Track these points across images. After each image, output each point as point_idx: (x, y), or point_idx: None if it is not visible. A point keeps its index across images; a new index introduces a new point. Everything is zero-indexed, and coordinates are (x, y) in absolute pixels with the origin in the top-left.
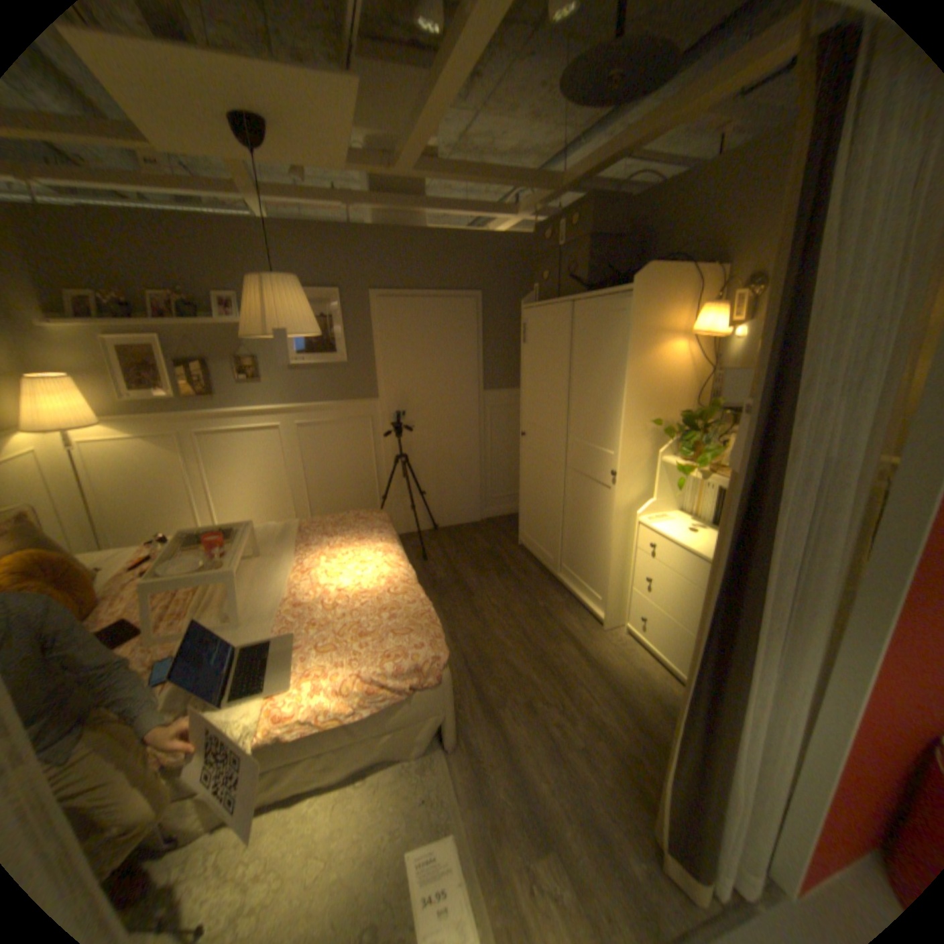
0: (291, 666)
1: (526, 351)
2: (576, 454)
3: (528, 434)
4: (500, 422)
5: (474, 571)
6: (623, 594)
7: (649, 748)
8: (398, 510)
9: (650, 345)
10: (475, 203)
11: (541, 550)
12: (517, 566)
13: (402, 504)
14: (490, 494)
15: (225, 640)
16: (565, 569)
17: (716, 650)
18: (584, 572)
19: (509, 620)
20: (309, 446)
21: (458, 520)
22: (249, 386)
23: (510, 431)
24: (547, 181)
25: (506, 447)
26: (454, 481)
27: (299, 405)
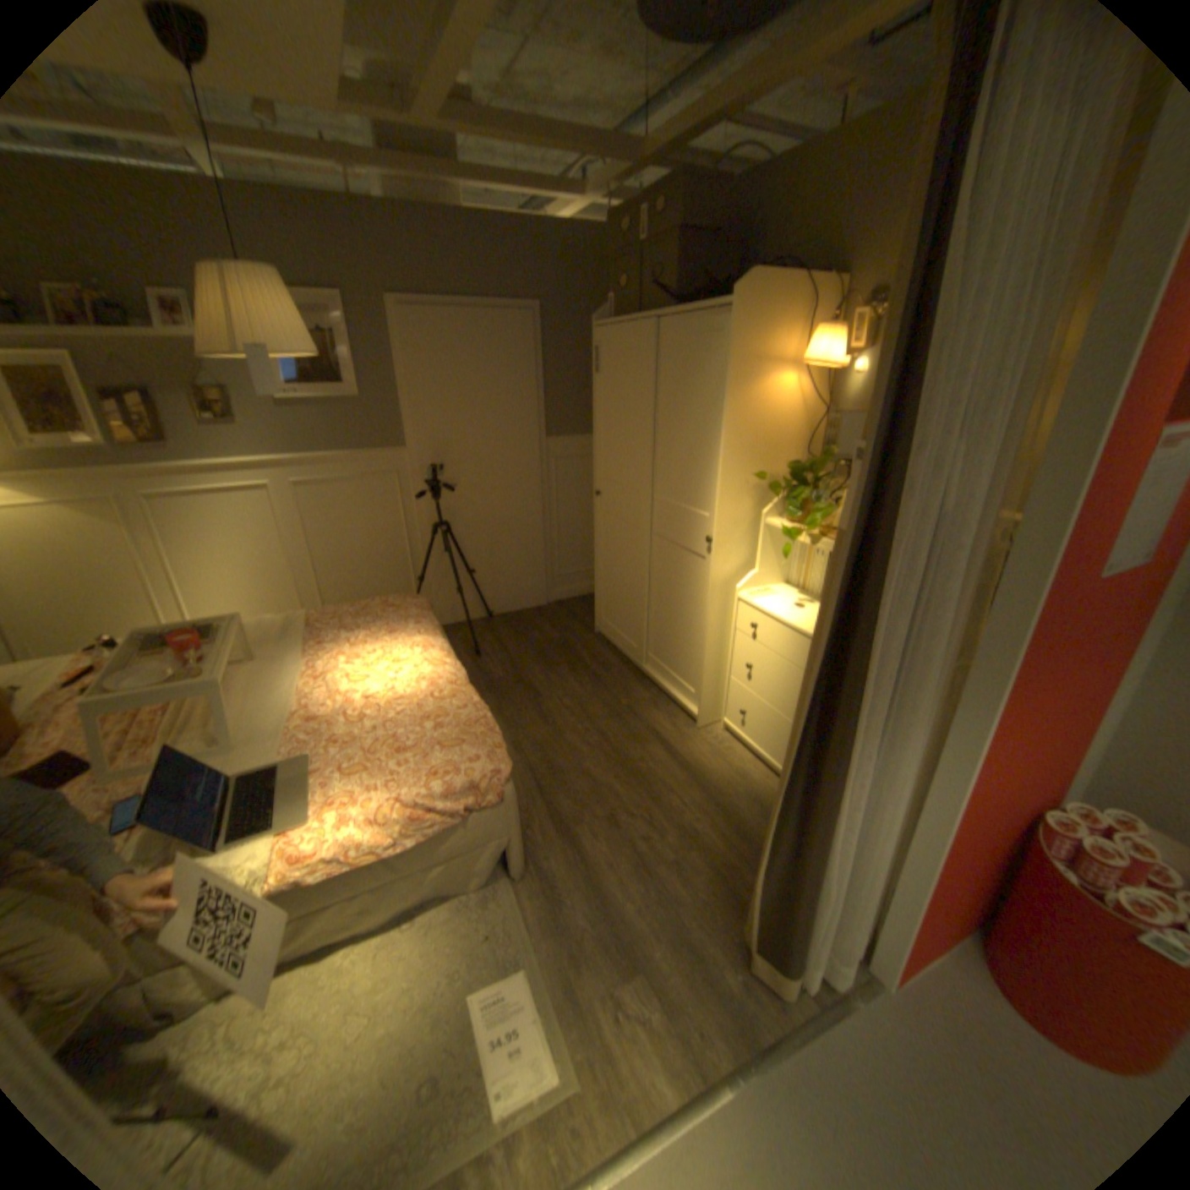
0: (309, 794)
1: (600, 384)
2: (664, 517)
3: (605, 494)
4: (568, 478)
5: (541, 666)
6: (720, 685)
7: (747, 854)
8: (440, 594)
9: (752, 378)
10: (527, 175)
11: (622, 637)
12: (593, 659)
13: (445, 587)
14: (559, 571)
15: (214, 769)
16: (652, 659)
17: (820, 738)
18: (674, 661)
19: (585, 723)
20: (312, 513)
21: (519, 605)
22: (219, 429)
23: (582, 491)
24: (623, 149)
25: (578, 511)
26: (512, 555)
27: (295, 457)
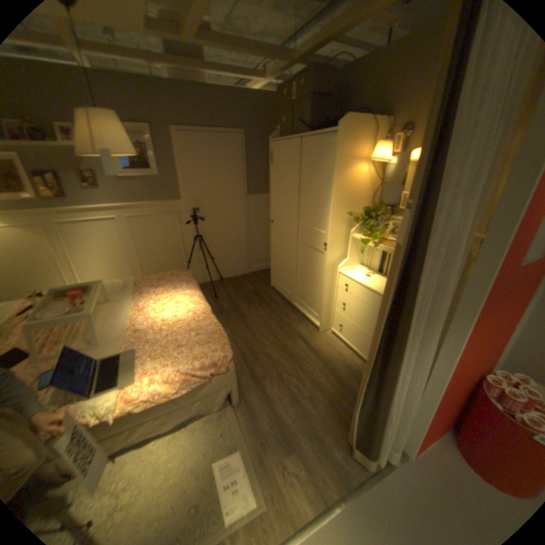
0: (134, 369)
1: (272, 170)
2: (303, 233)
3: (275, 222)
4: (257, 214)
5: (245, 303)
6: (329, 312)
7: (343, 393)
8: (197, 269)
9: (346, 166)
10: (237, 68)
11: (283, 289)
12: (270, 299)
13: (199, 266)
14: (253, 258)
15: (88, 357)
16: (297, 300)
17: (382, 343)
18: (308, 301)
19: (266, 330)
20: (136, 231)
21: (234, 274)
22: (89, 191)
23: (264, 220)
24: (283, 55)
25: (262, 230)
26: (231, 251)
27: (126, 204)
